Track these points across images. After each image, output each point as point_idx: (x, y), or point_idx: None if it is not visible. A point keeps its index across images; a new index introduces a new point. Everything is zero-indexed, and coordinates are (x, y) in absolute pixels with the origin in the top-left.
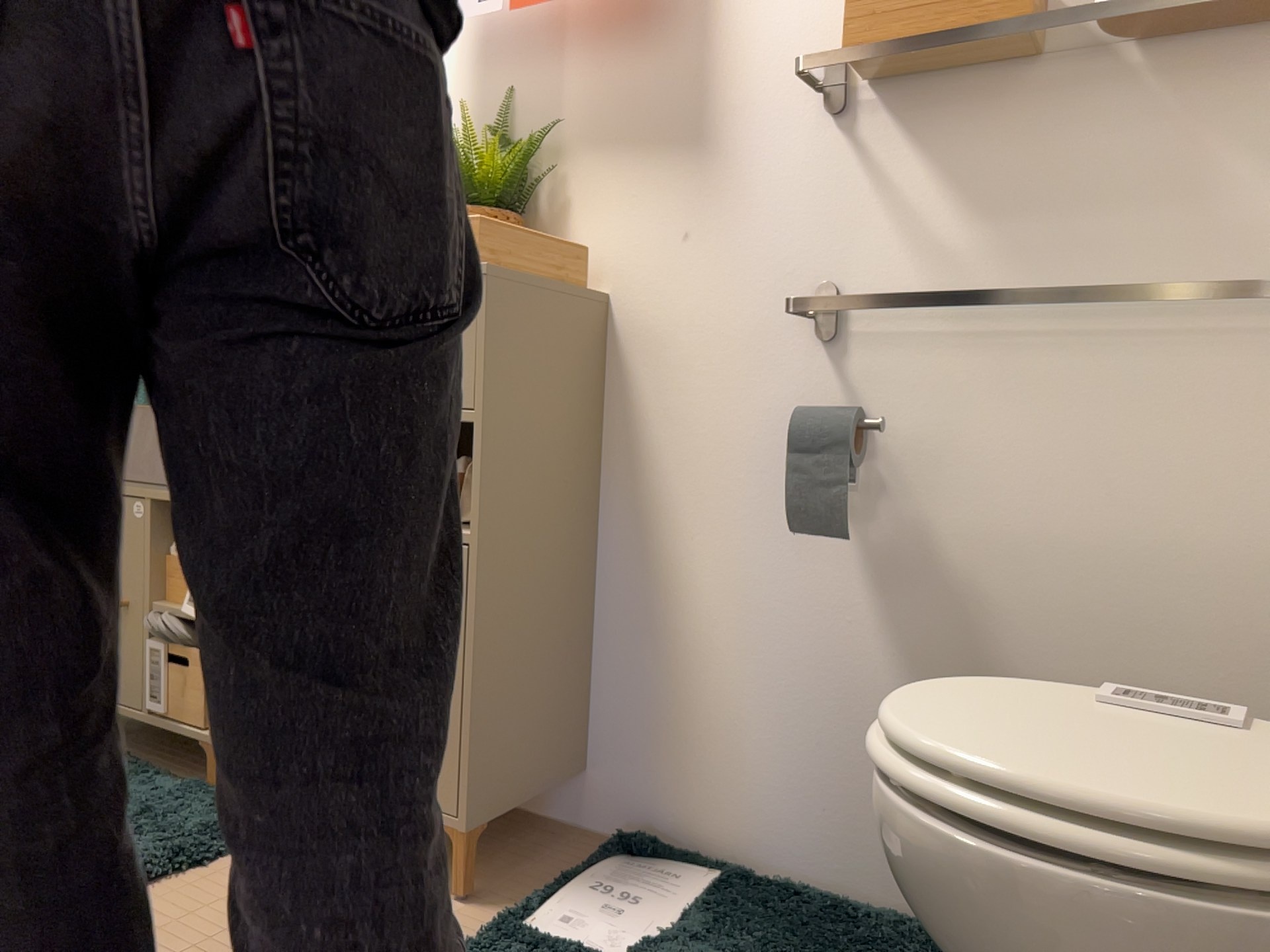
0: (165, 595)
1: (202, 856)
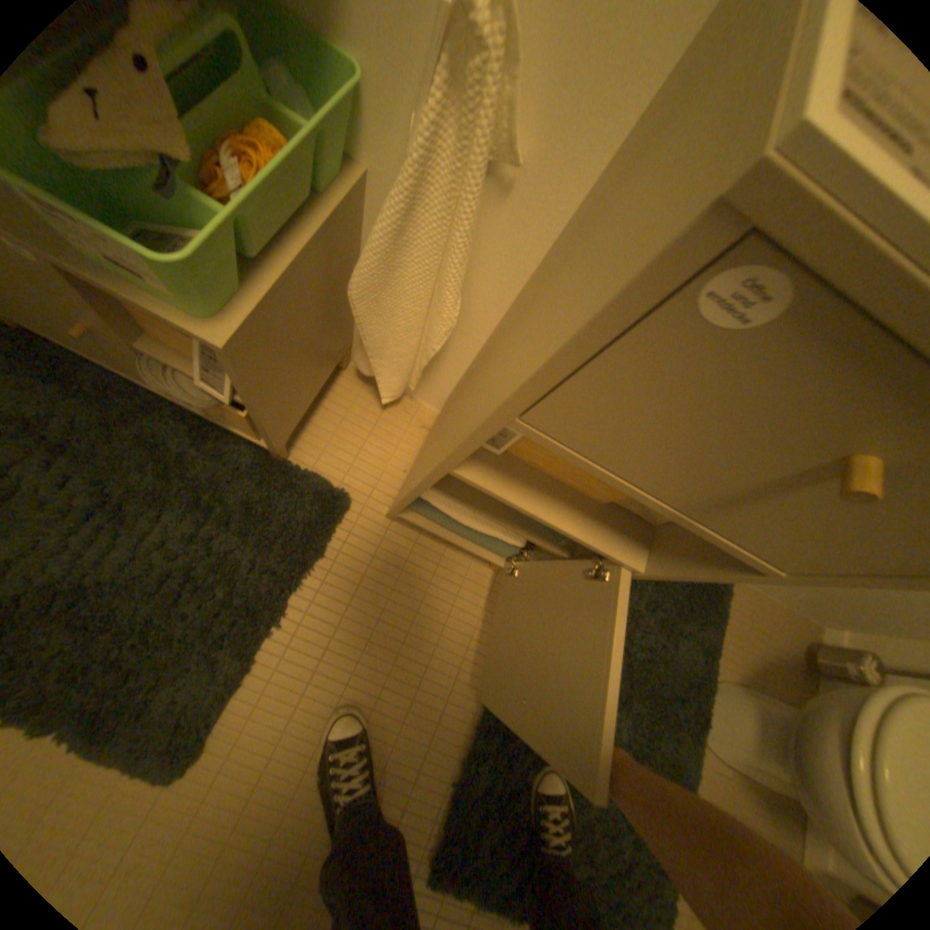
0: (143, 326)
1: (323, 557)
